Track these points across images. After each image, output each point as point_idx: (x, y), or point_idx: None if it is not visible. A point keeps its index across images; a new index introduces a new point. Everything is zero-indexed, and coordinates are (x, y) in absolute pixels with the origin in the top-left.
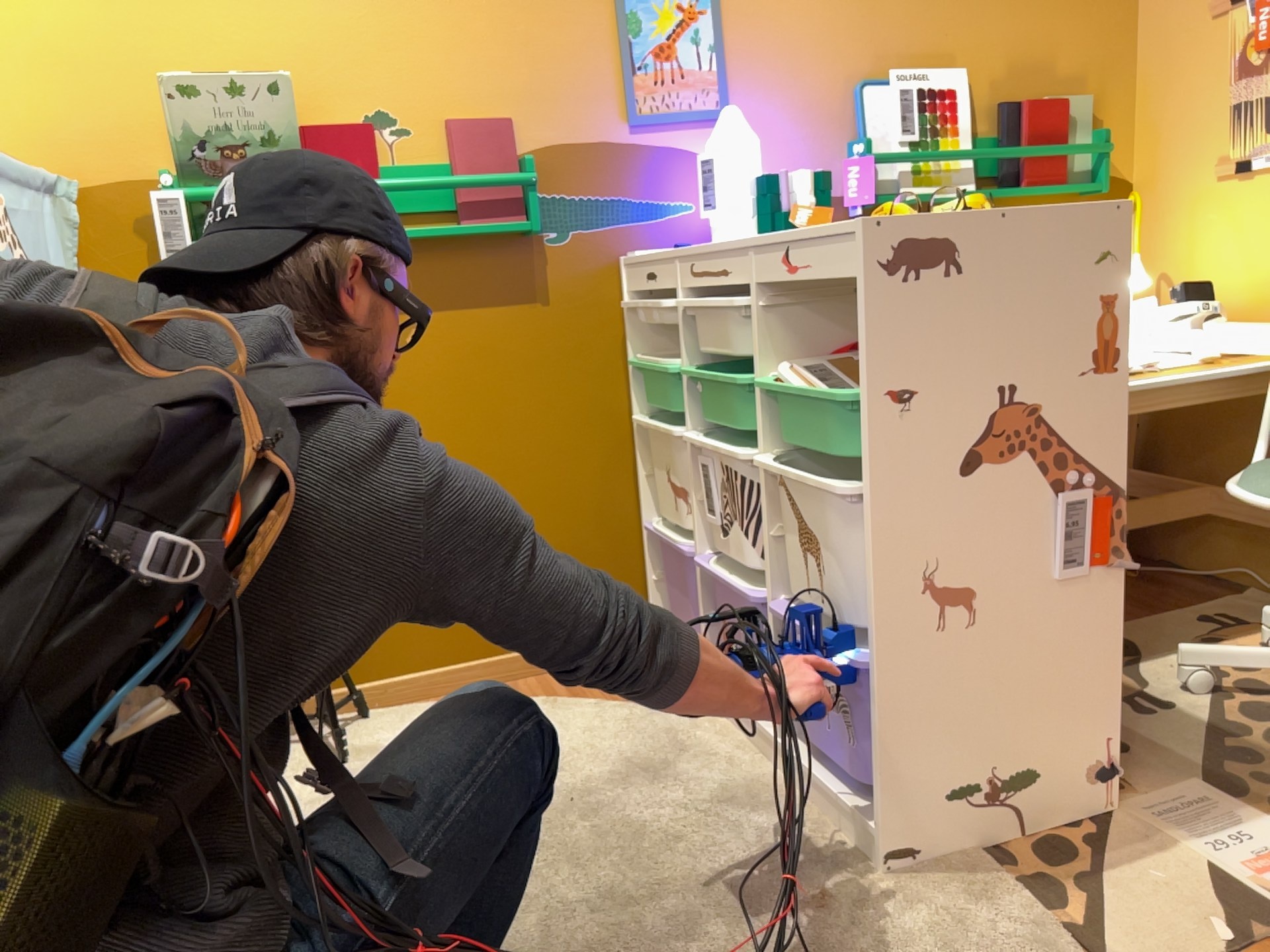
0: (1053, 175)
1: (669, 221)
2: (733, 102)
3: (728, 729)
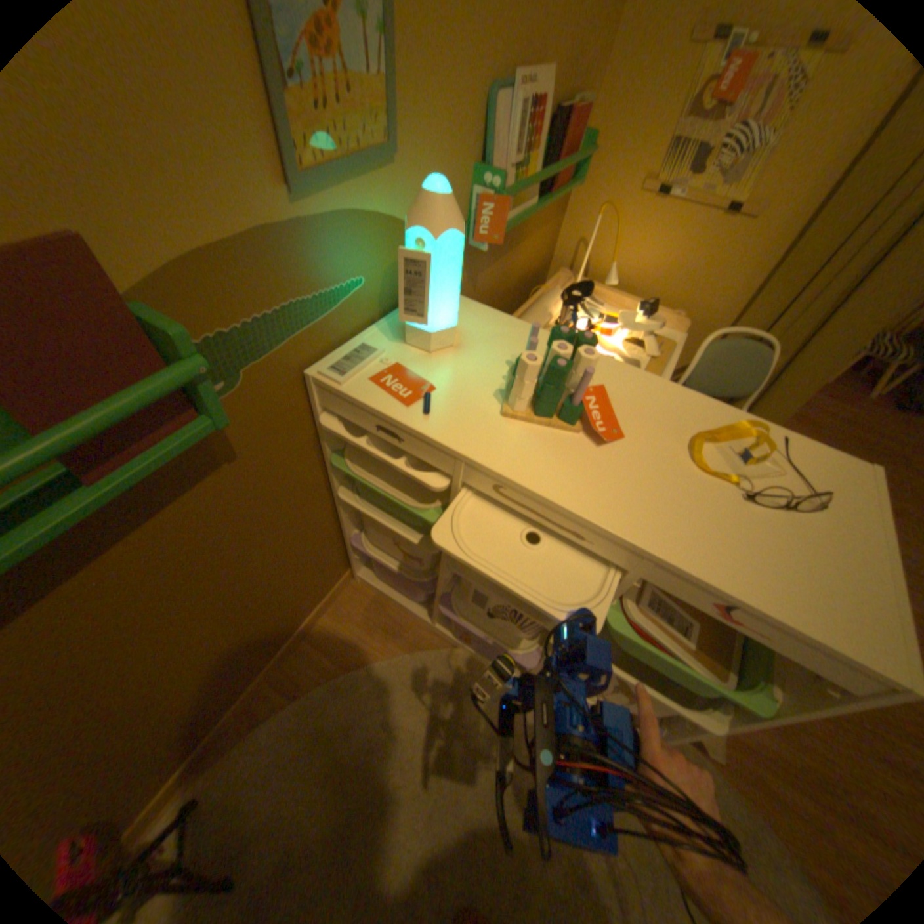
0: (569, 175)
1: (345, 305)
2: (401, 122)
3: (467, 657)
